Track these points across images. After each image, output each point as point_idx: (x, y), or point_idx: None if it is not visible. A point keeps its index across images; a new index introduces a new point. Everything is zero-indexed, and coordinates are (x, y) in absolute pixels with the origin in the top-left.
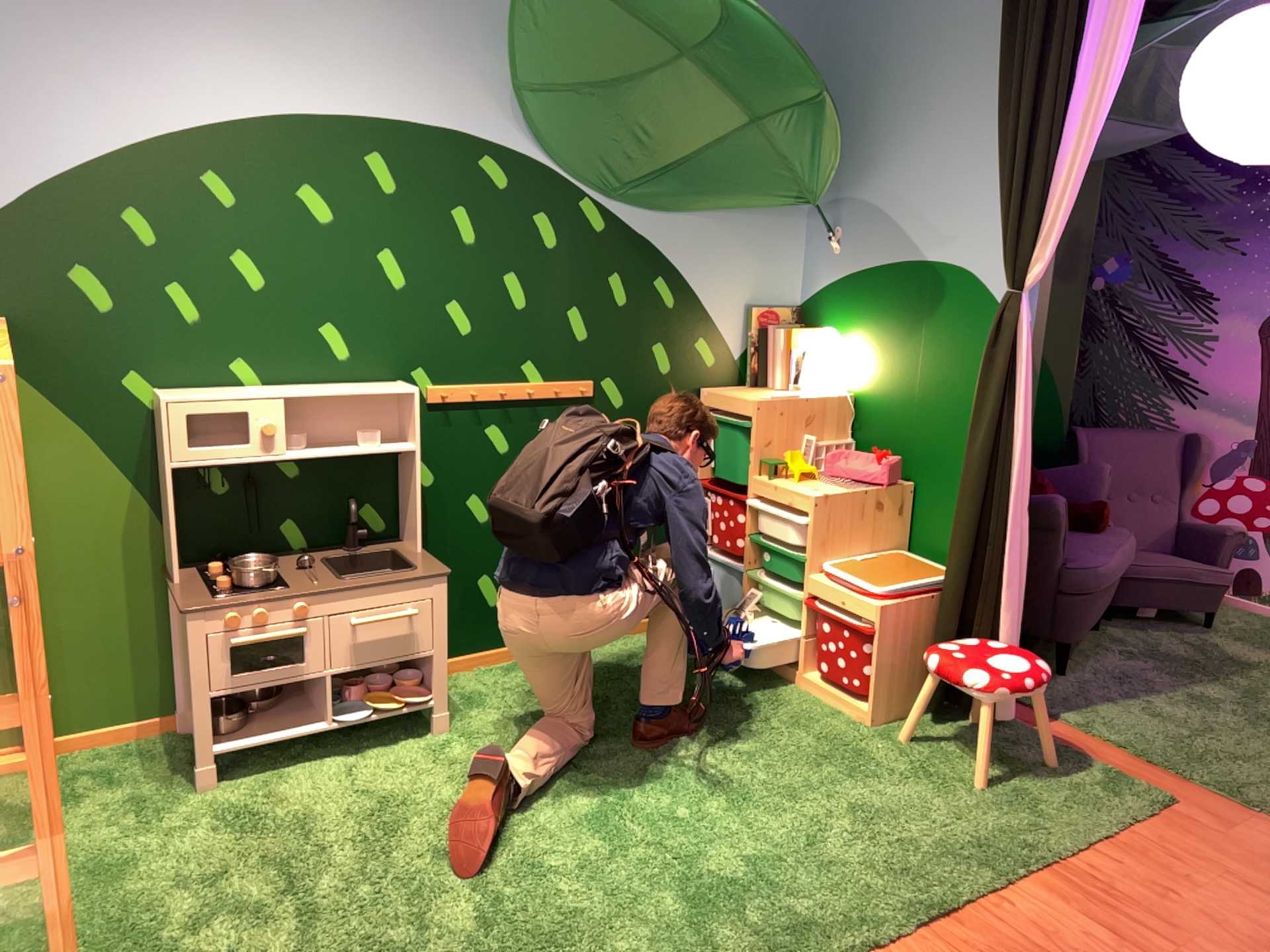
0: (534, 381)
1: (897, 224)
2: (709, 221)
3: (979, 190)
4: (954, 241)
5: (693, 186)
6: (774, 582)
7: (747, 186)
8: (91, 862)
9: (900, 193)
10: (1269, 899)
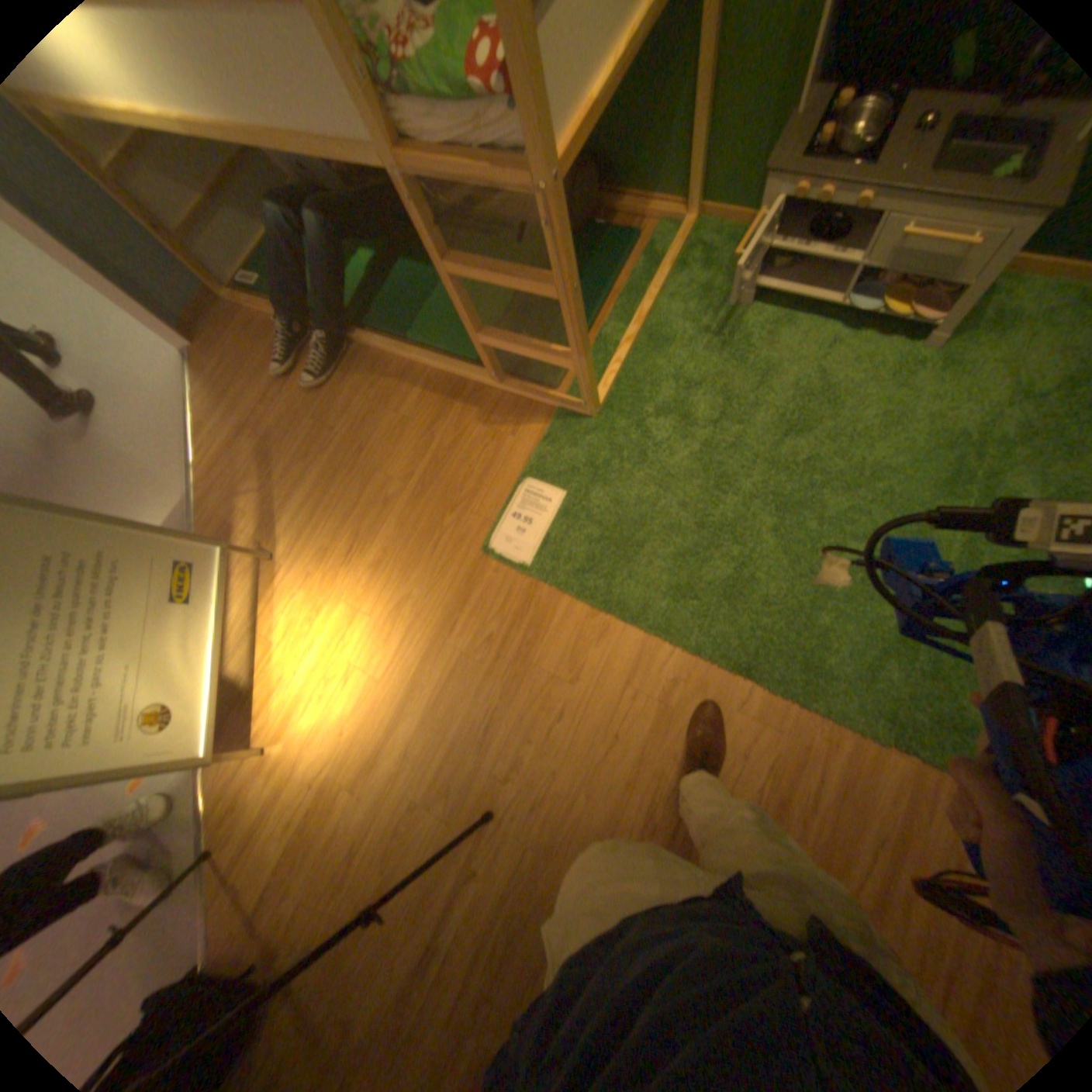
0: None
1: None
2: None
3: None
4: None
5: None
6: None
7: None
8: (644, 332)
9: None
10: None
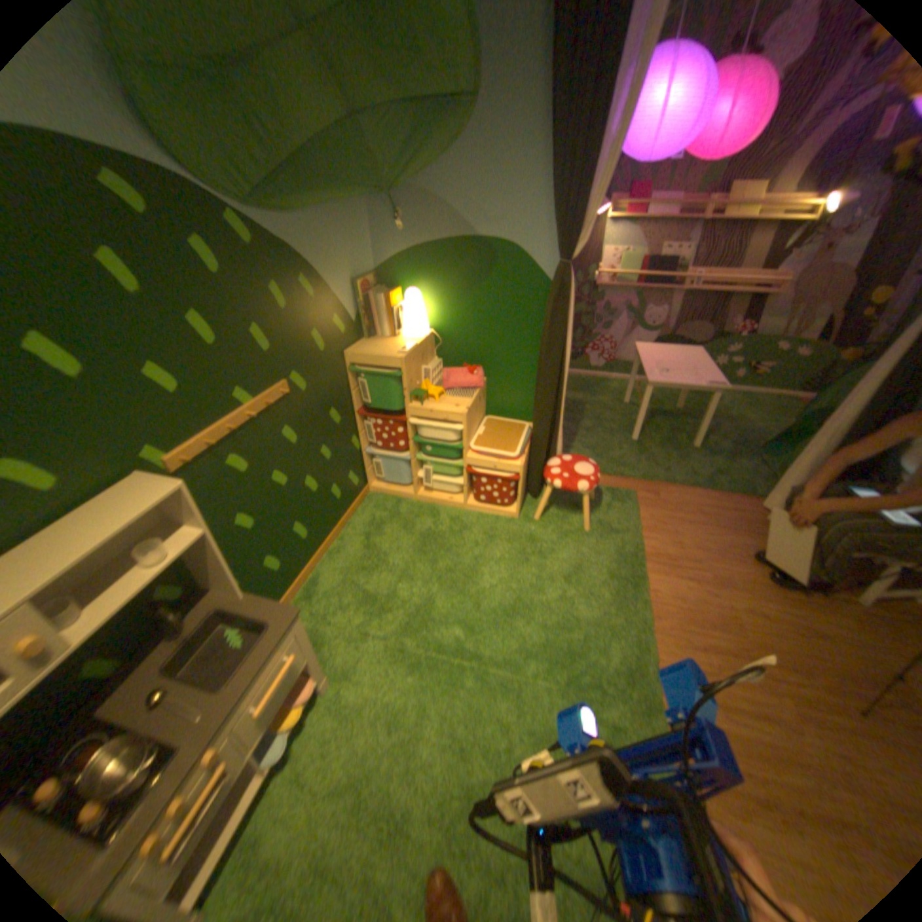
0: (246, 401)
1: (457, 203)
2: (318, 211)
3: (526, 177)
4: (508, 218)
5: (307, 177)
6: (436, 461)
7: (347, 175)
8: None
9: (457, 177)
10: (708, 529)
